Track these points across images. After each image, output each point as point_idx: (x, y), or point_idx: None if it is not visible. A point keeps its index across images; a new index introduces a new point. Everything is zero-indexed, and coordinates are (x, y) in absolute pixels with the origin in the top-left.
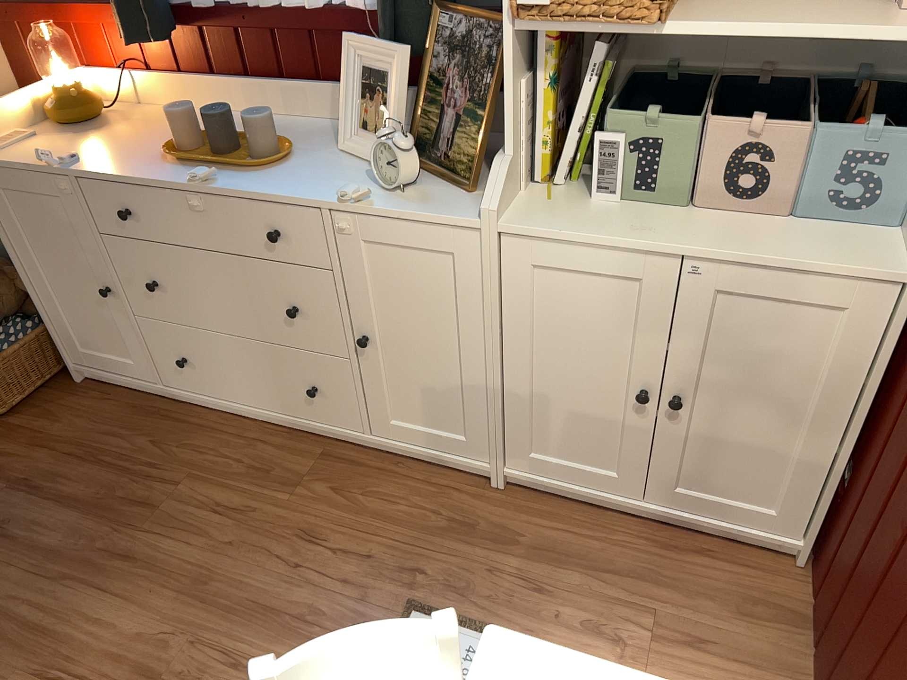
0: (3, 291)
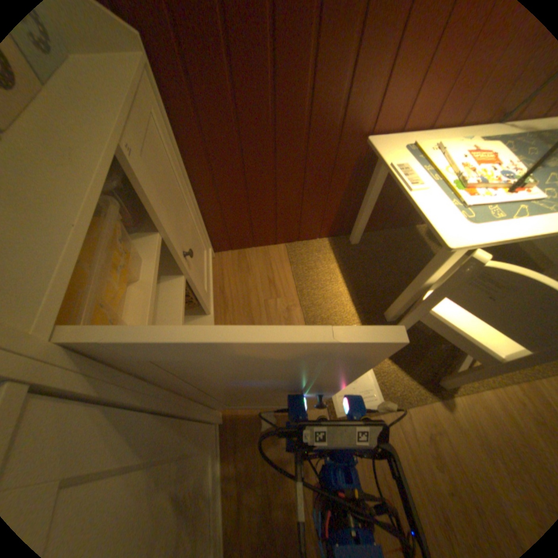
0: None
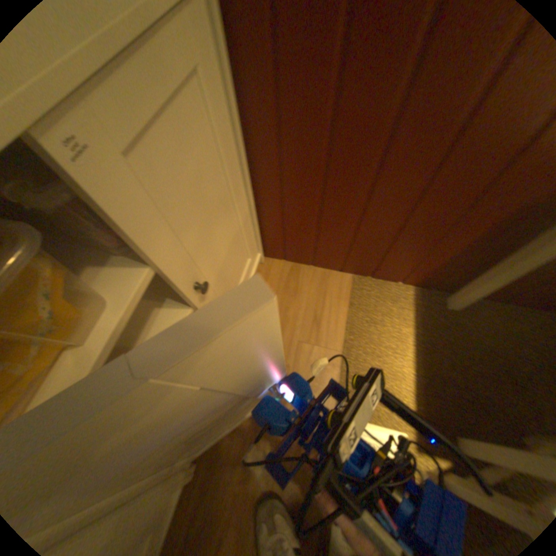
0: None
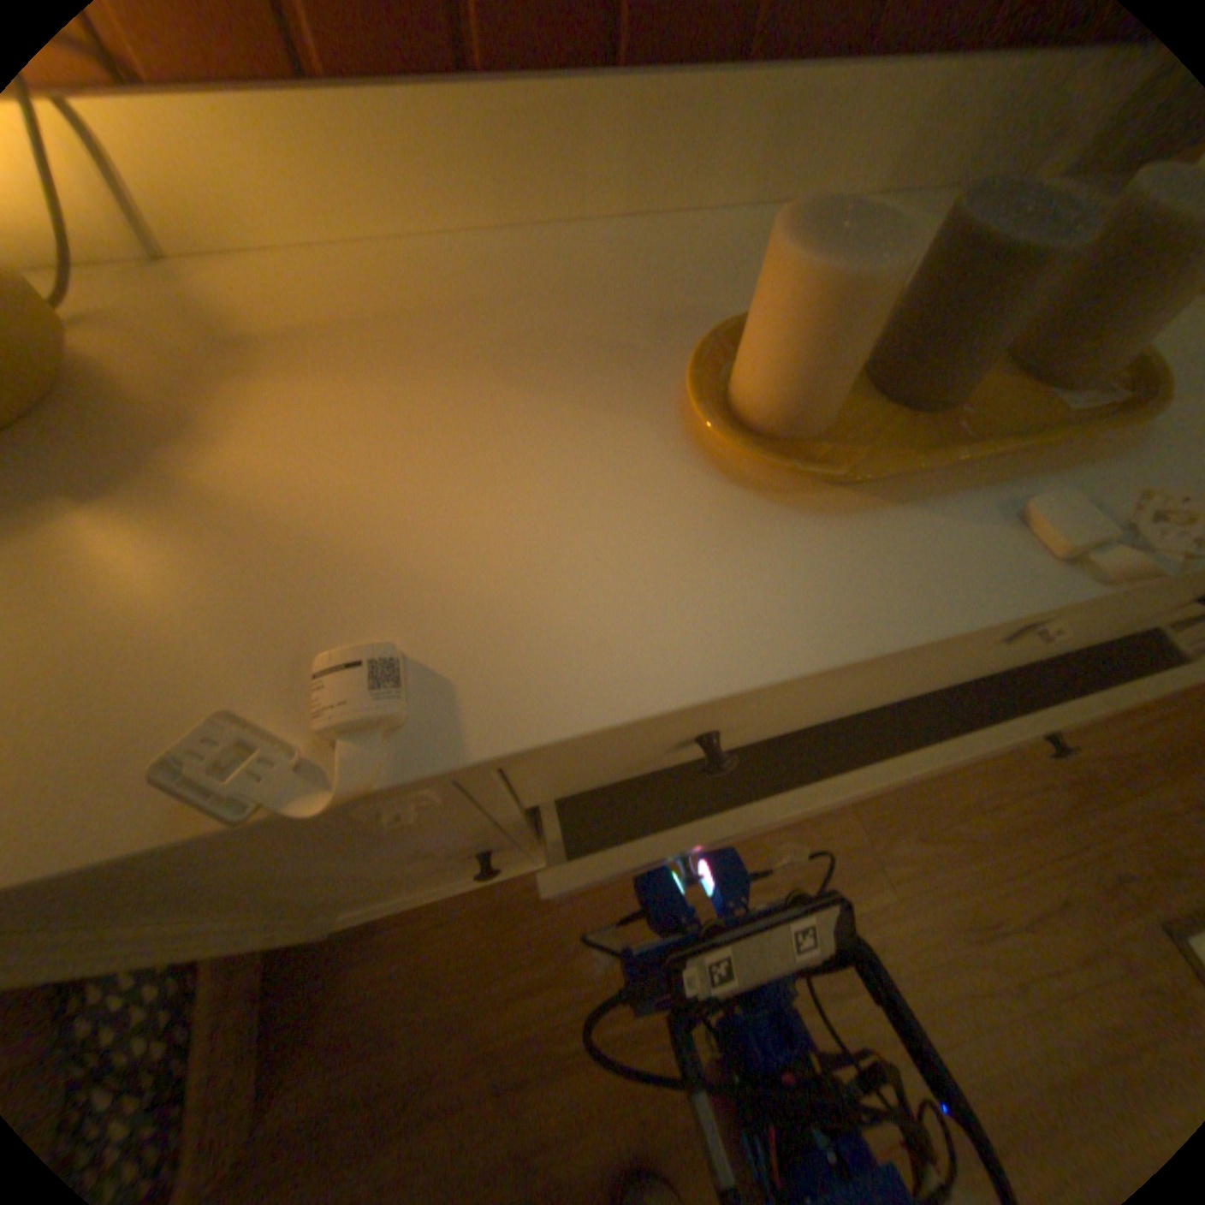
0: None
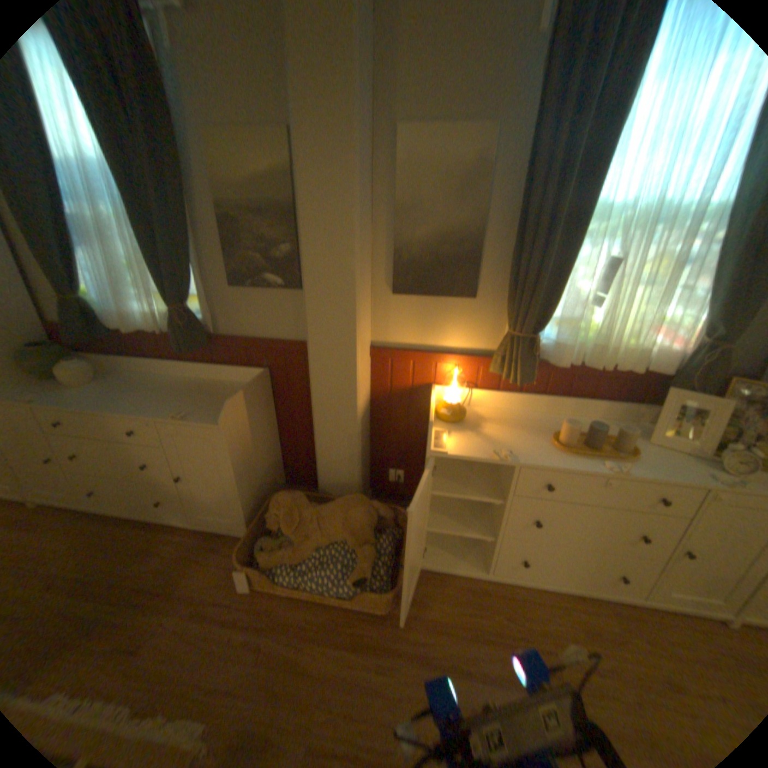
0: (369, 521)
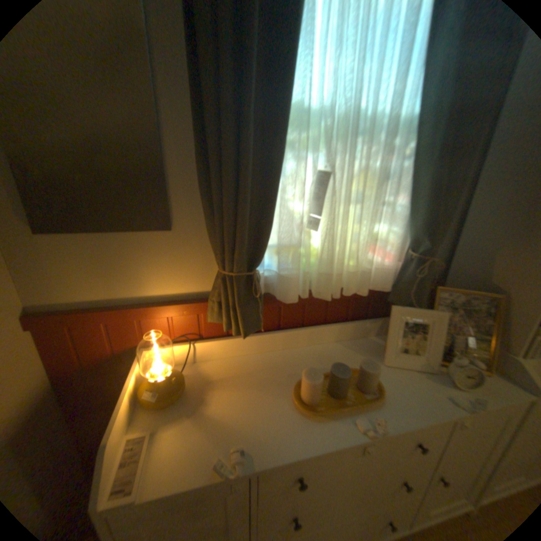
0: None
